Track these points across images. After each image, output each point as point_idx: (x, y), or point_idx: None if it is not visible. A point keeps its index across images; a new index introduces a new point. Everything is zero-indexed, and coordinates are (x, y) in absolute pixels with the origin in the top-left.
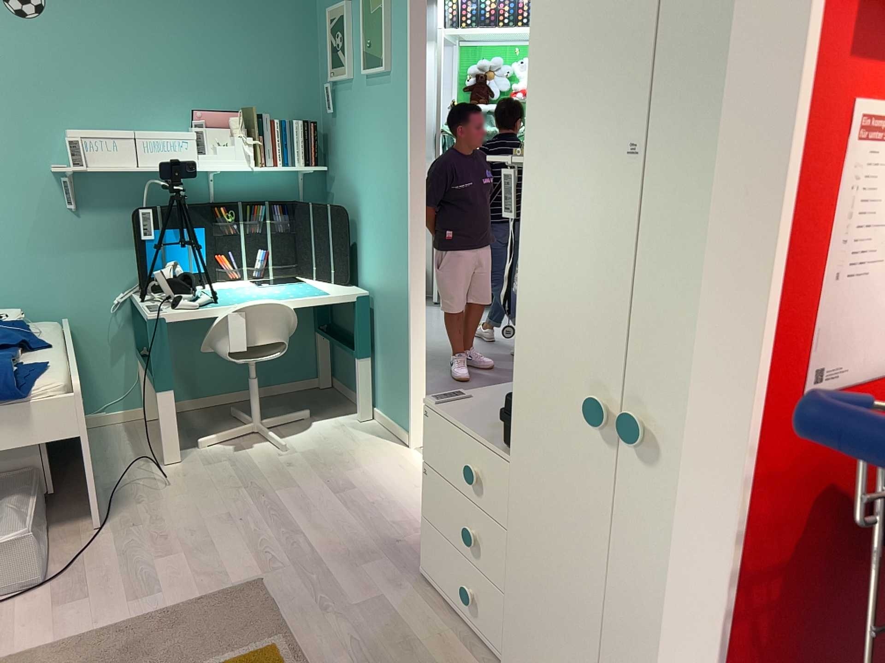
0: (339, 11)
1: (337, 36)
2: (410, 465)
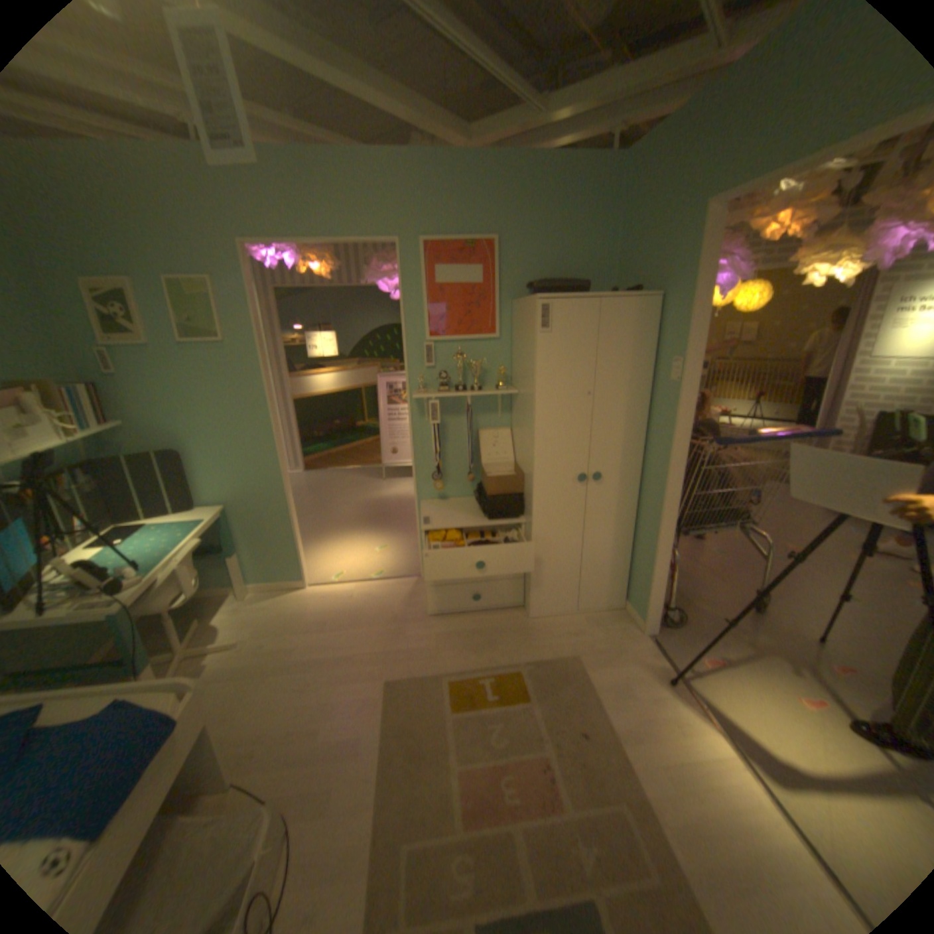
0: (111, 283)
1: (109, 304)
2: (324, 593)
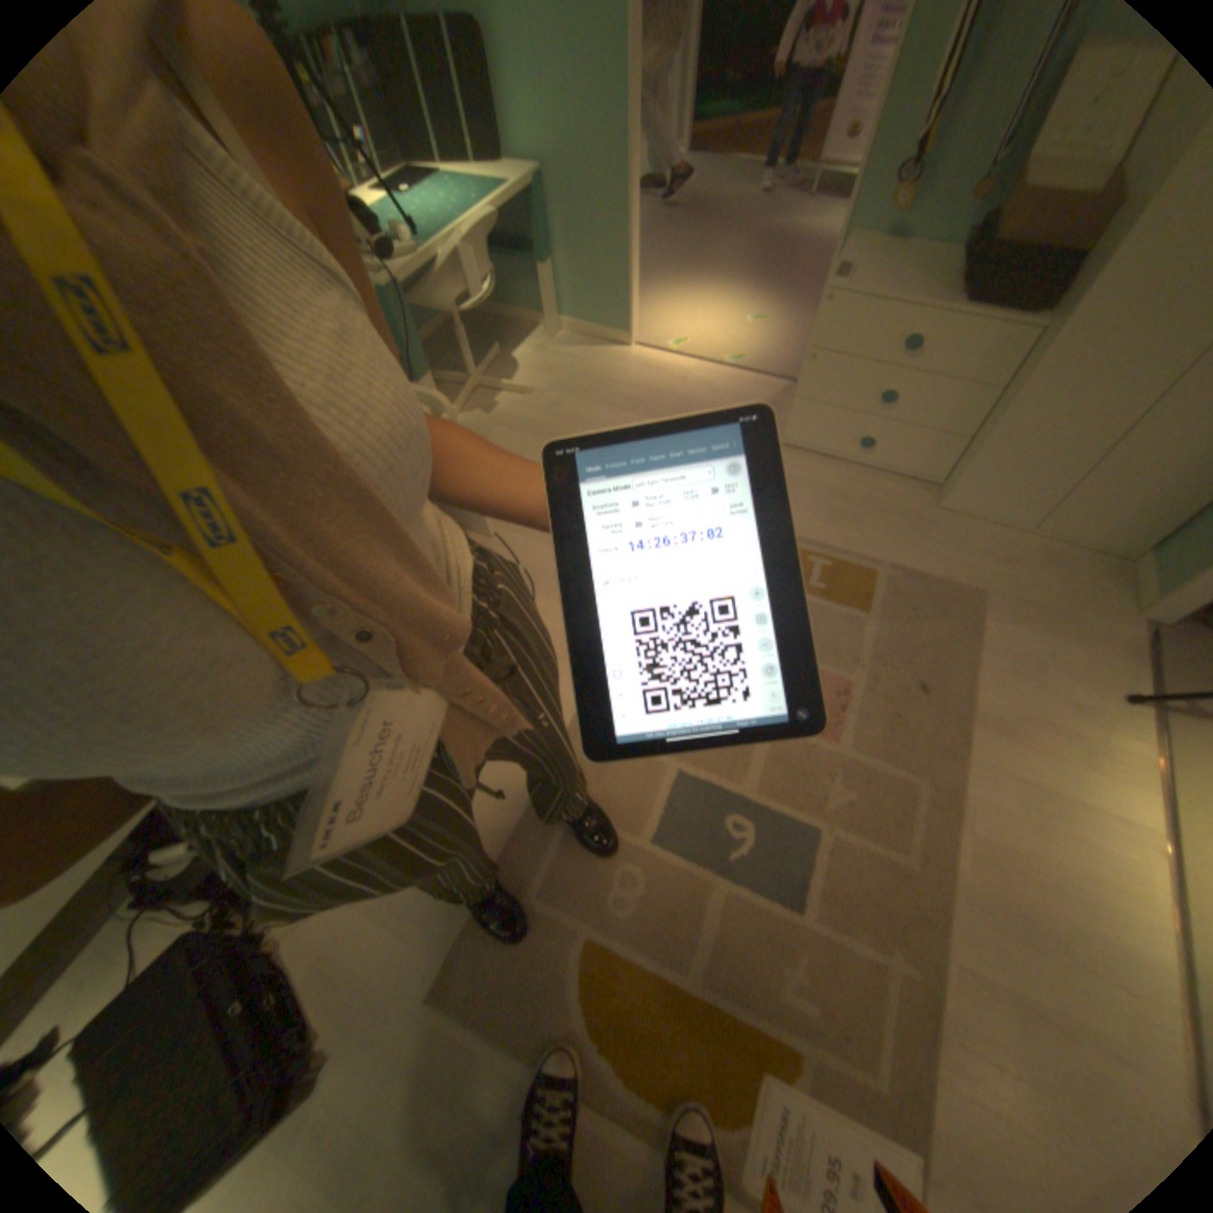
0: None
1: None
2: (651, 362)
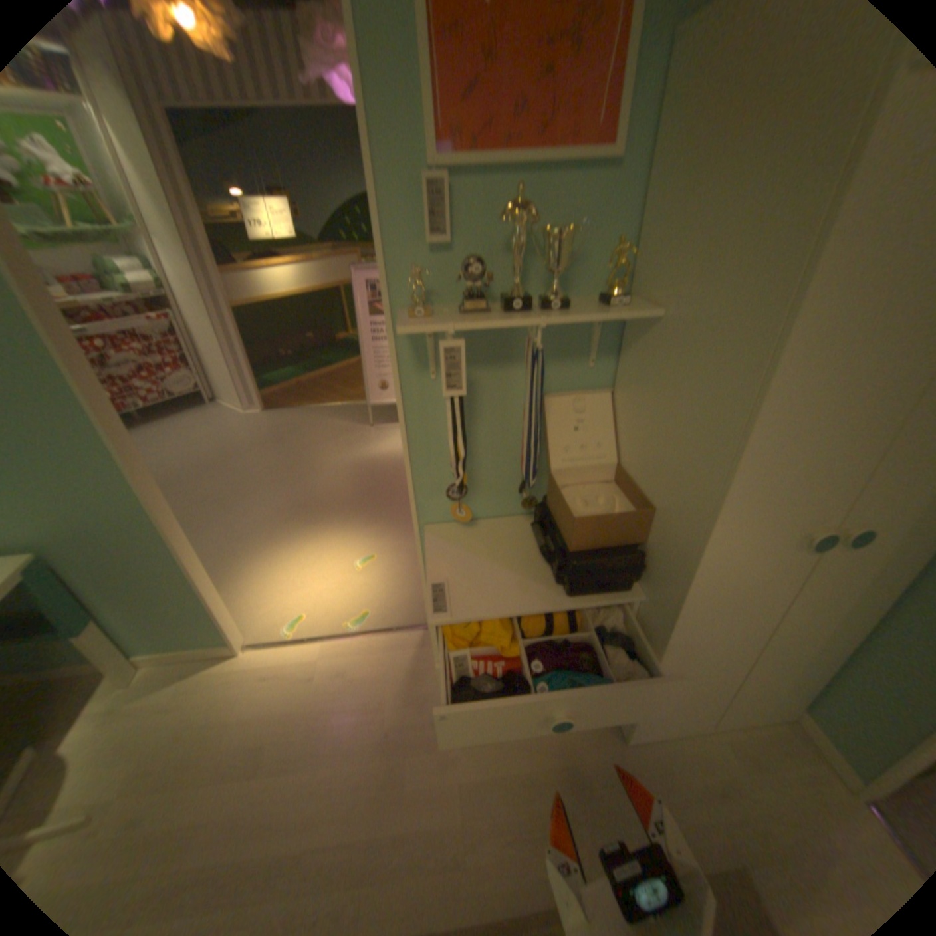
0: None
1: None
2: (267, 668)
